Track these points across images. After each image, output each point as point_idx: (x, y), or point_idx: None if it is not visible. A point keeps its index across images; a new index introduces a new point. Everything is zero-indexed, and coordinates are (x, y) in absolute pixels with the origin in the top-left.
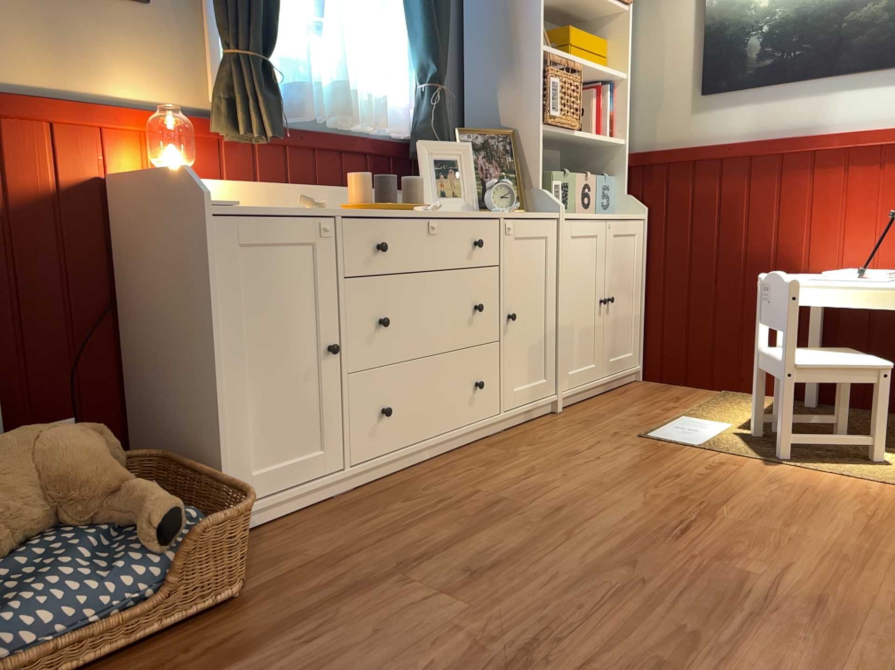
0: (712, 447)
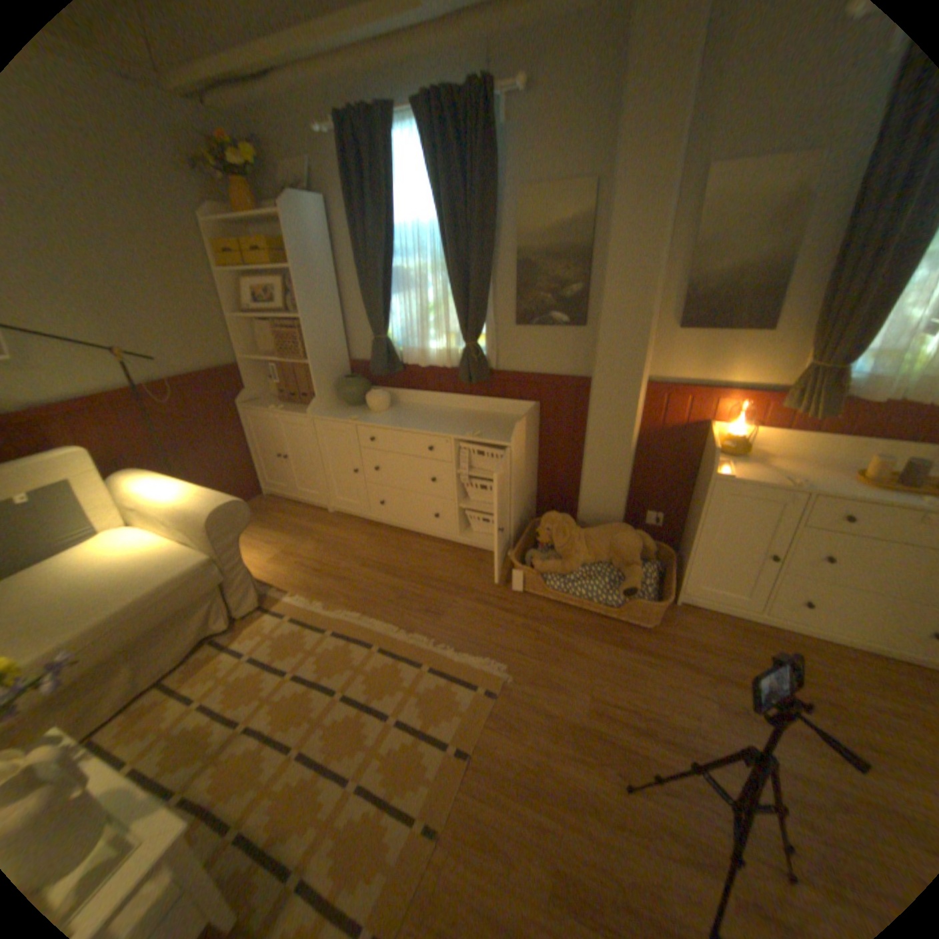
0: None
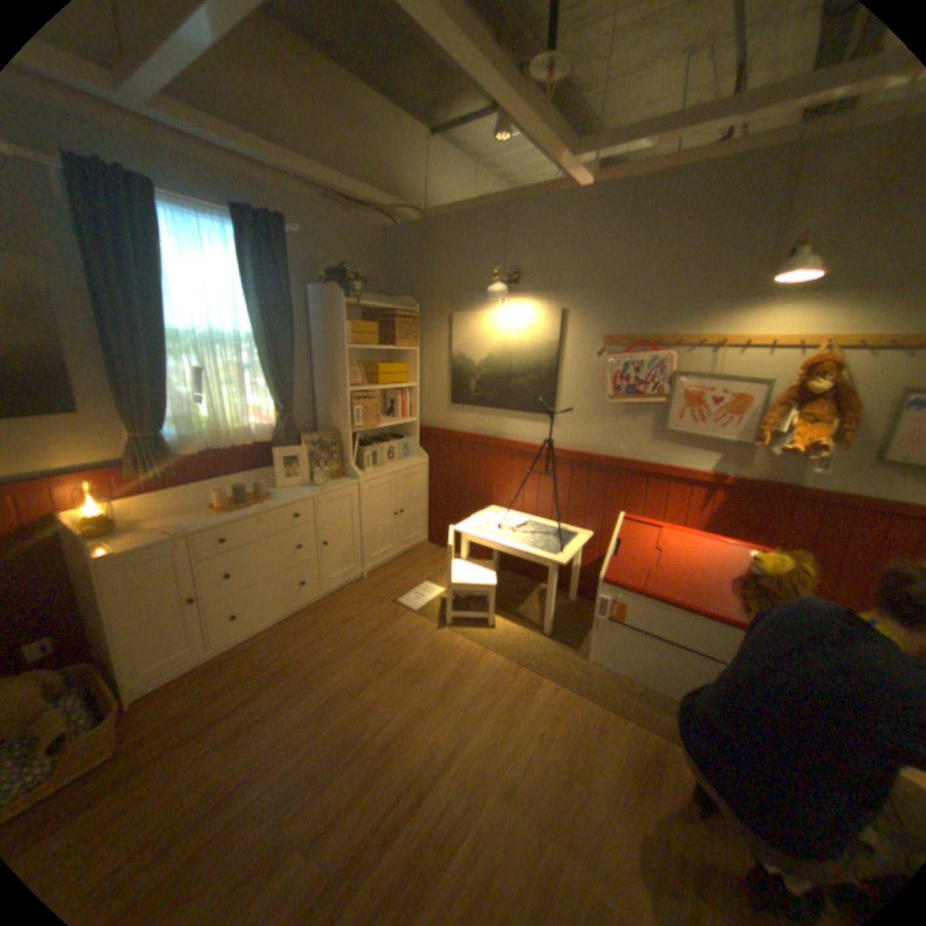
0: (420, 614)
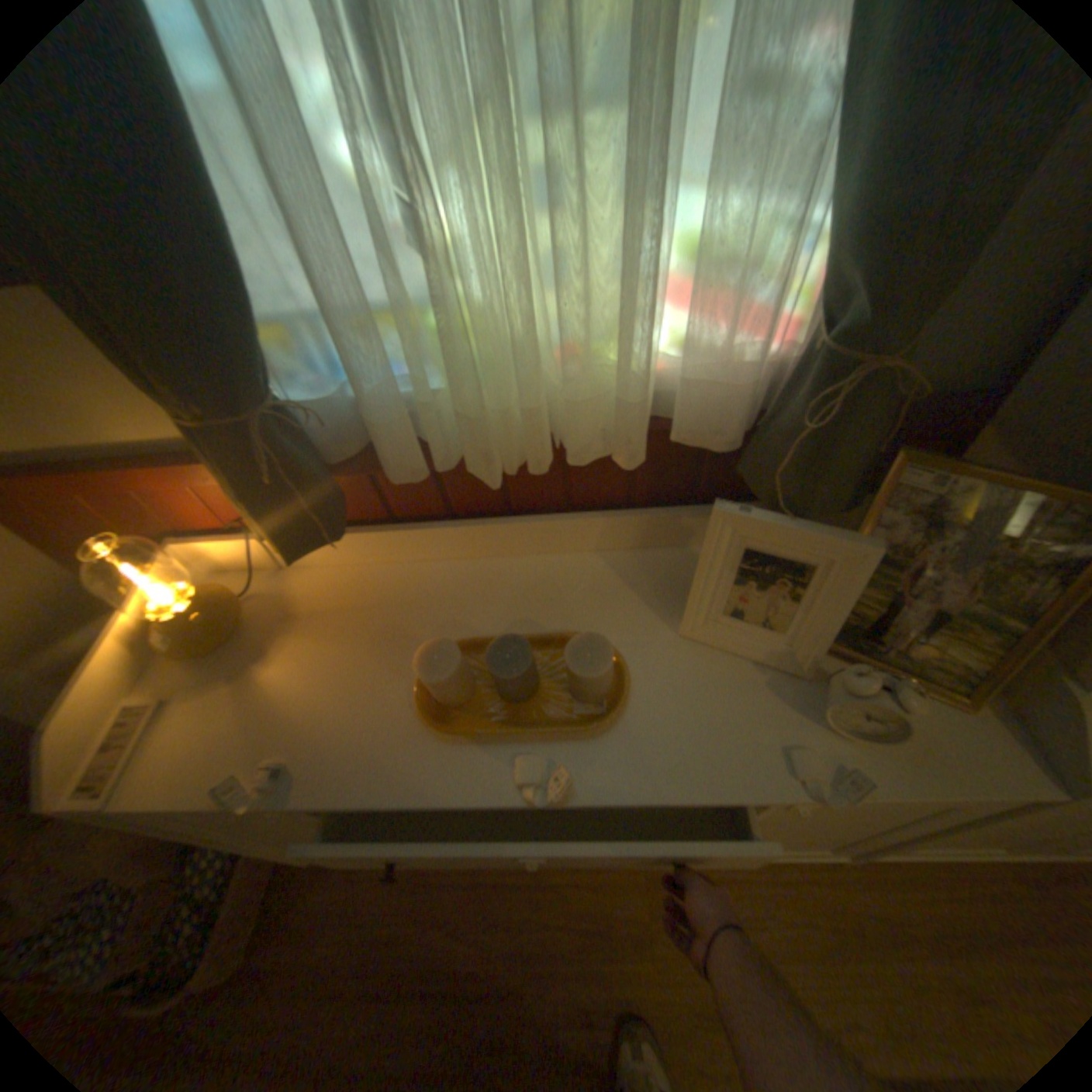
0: None
